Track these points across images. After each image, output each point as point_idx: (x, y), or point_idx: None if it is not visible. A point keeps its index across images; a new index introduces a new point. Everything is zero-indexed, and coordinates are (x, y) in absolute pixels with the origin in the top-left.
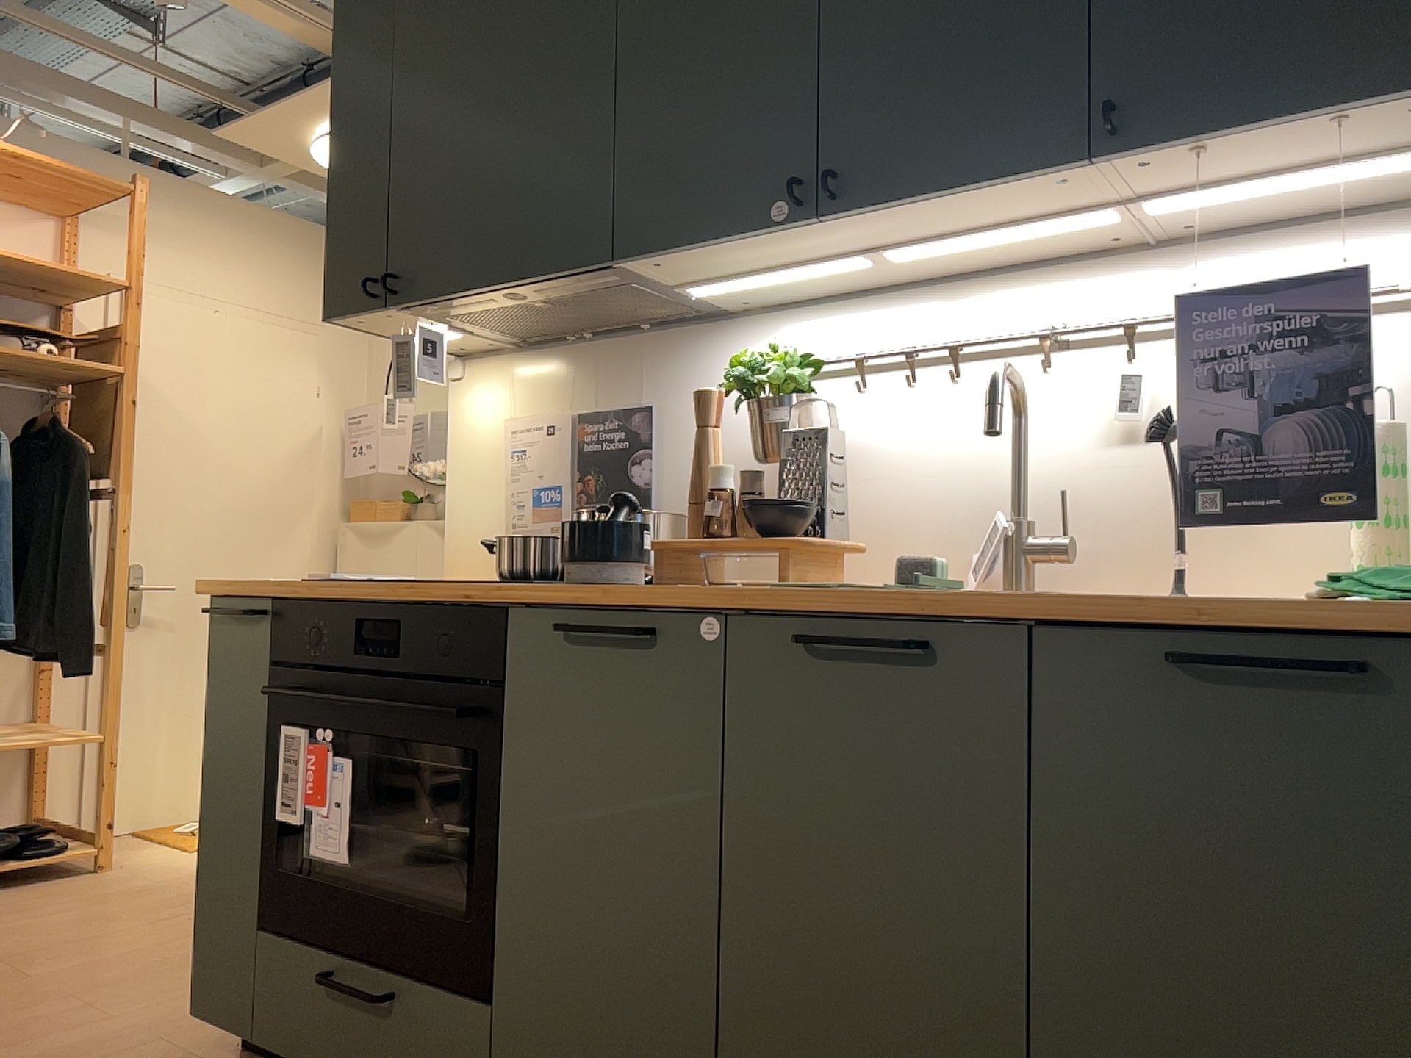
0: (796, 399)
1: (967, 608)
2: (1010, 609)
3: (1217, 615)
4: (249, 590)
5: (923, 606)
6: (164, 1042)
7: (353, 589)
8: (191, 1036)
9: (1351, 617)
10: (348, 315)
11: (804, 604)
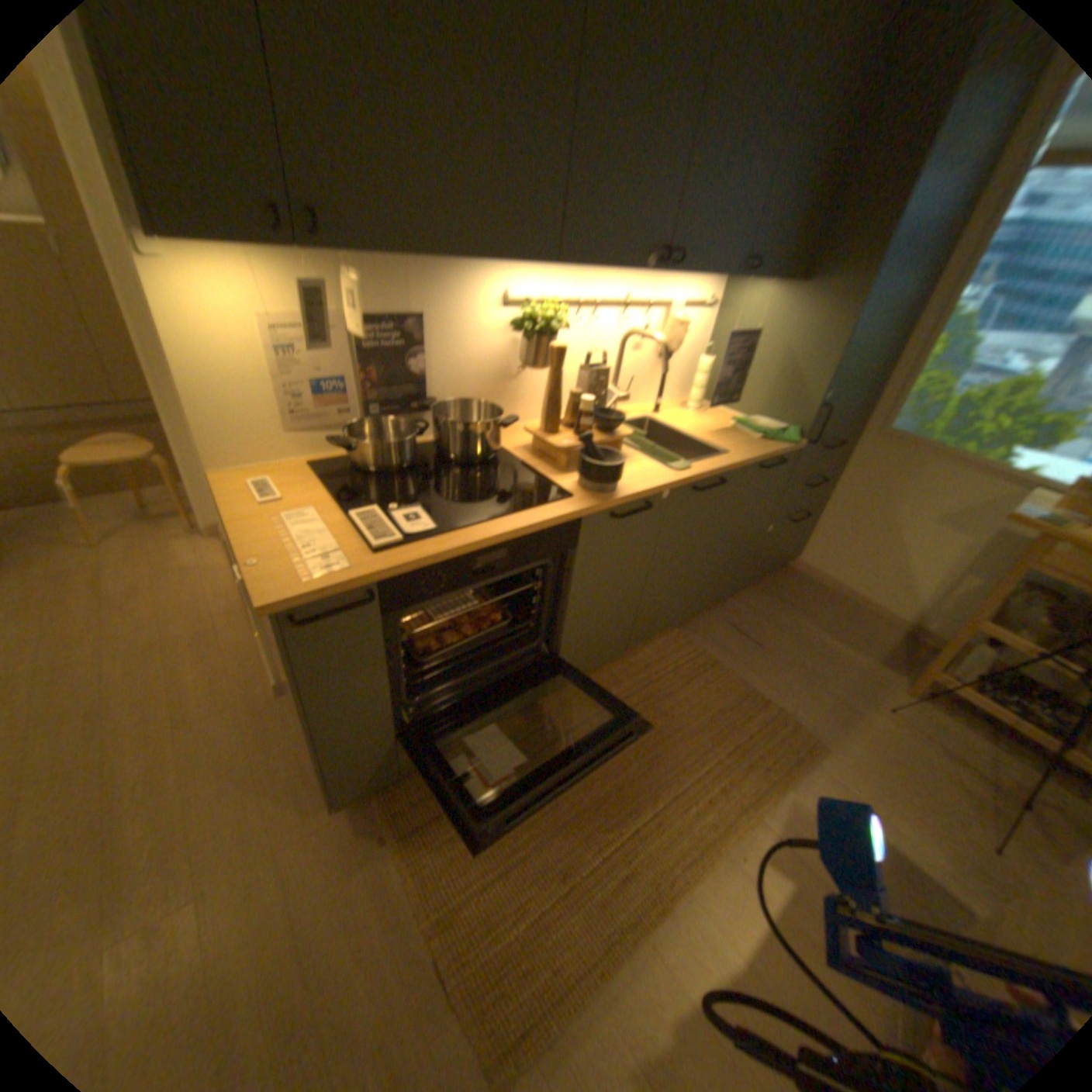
0: (554, 334)
1: (734, 467)
2: (742, 465)
3: (771, 456)
4: (350, 586)
5: (725, 469)
6: (281, 851)
7: (458, 543)
8: (281, 834)
9: (781, 449)
10: (194, 233)
11: (699, 477)
